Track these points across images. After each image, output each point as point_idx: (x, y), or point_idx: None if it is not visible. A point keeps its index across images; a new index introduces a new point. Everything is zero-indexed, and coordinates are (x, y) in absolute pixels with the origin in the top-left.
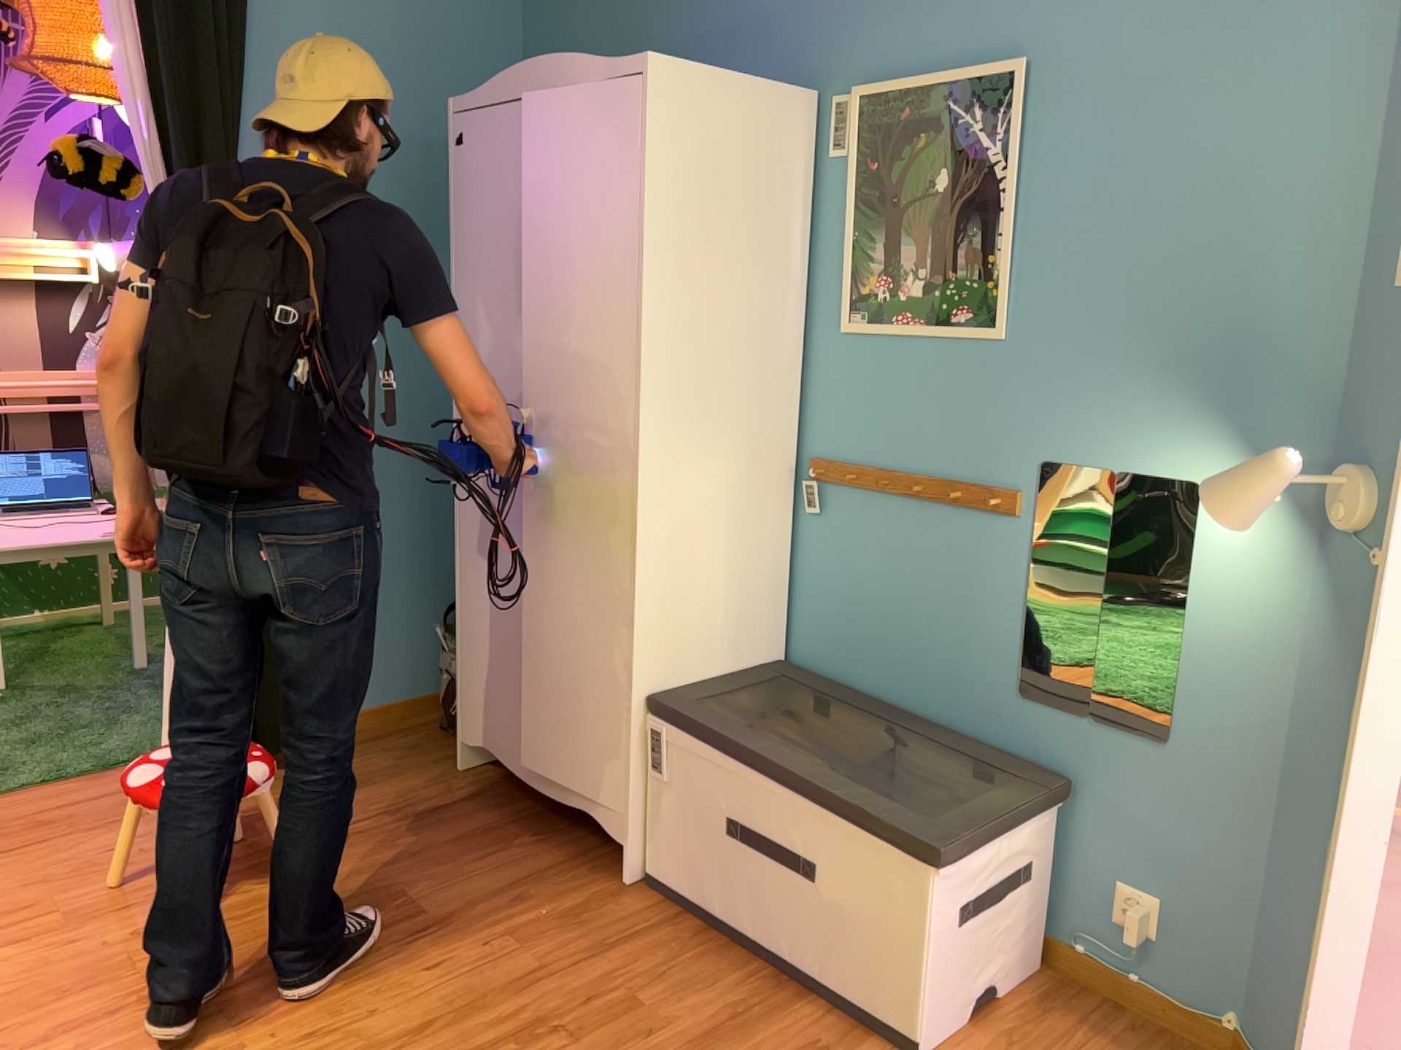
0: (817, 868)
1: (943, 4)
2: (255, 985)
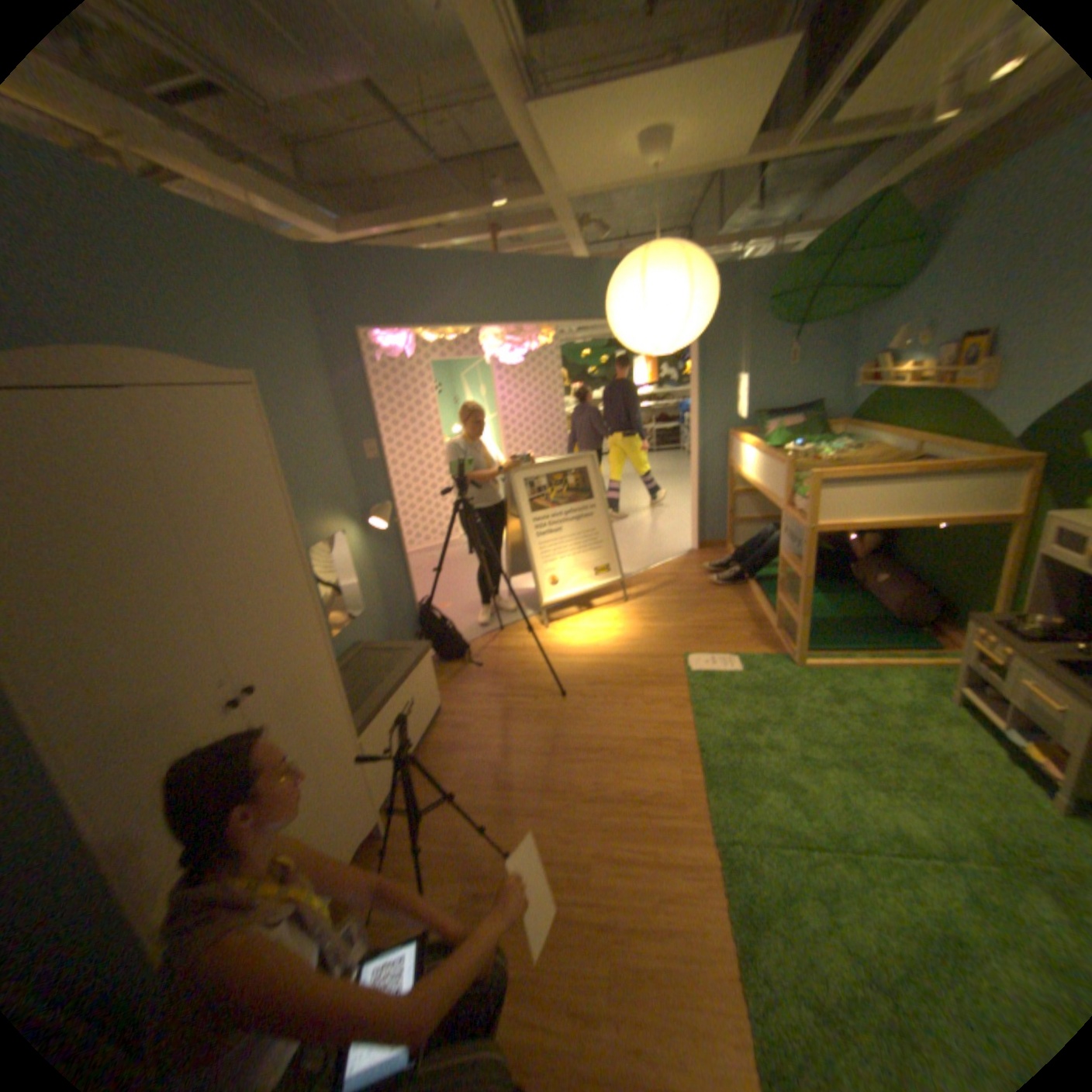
0: (413, 700)
1: (187, 350)
2: (562, 897)
